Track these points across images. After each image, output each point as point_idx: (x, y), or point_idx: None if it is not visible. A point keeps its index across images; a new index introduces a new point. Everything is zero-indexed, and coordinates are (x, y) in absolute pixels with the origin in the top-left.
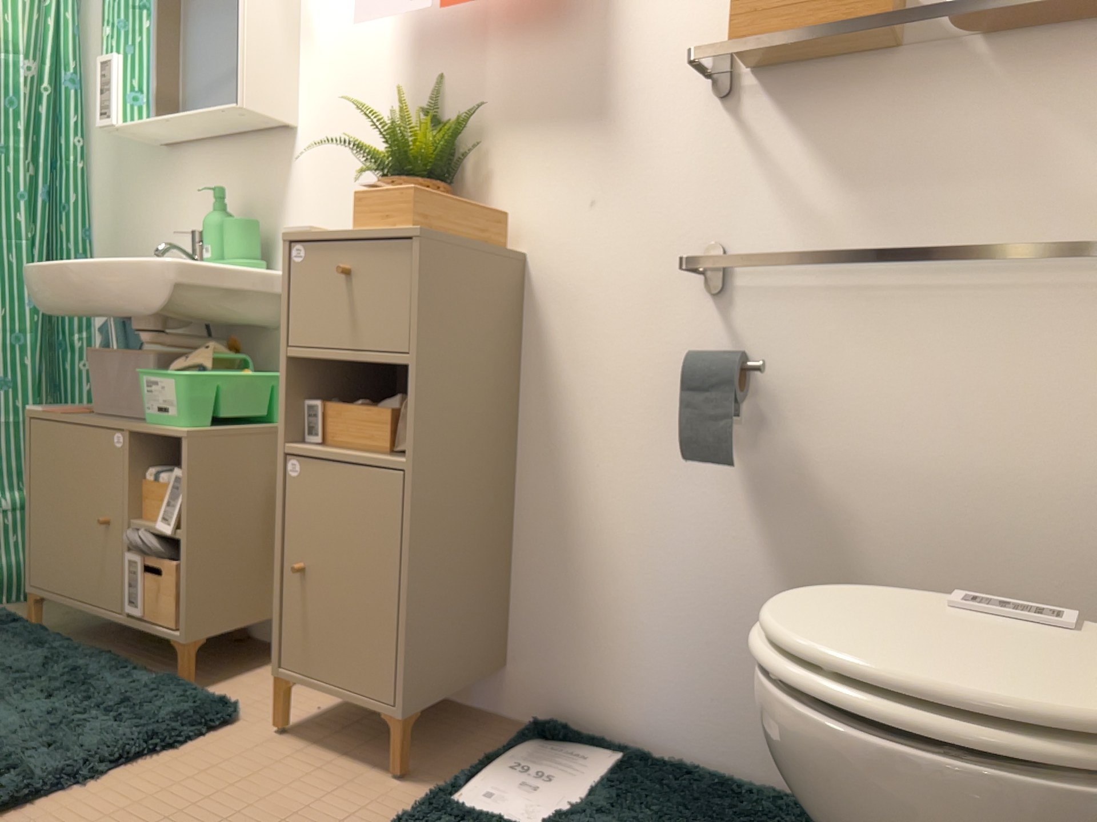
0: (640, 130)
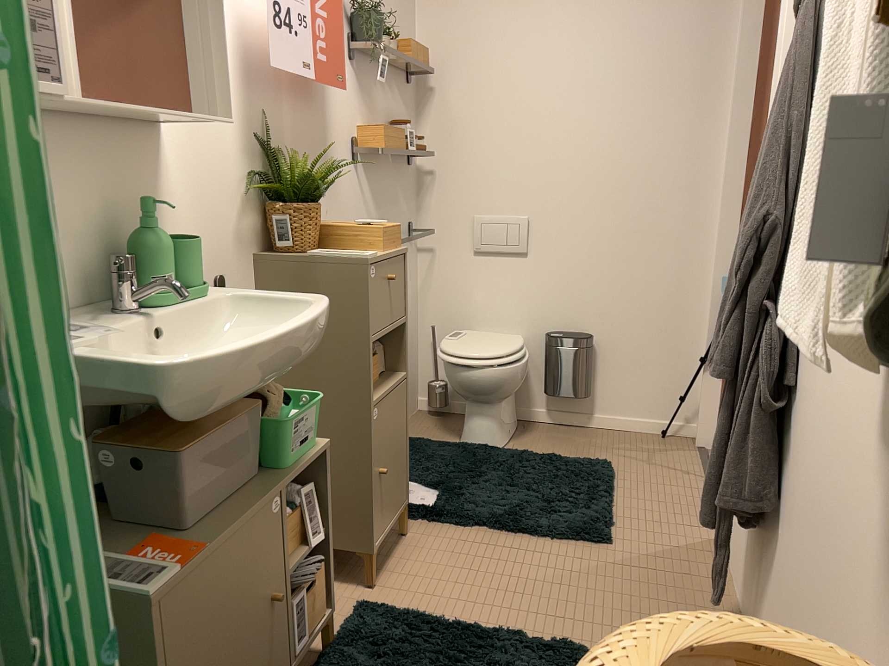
0: (341, 180)
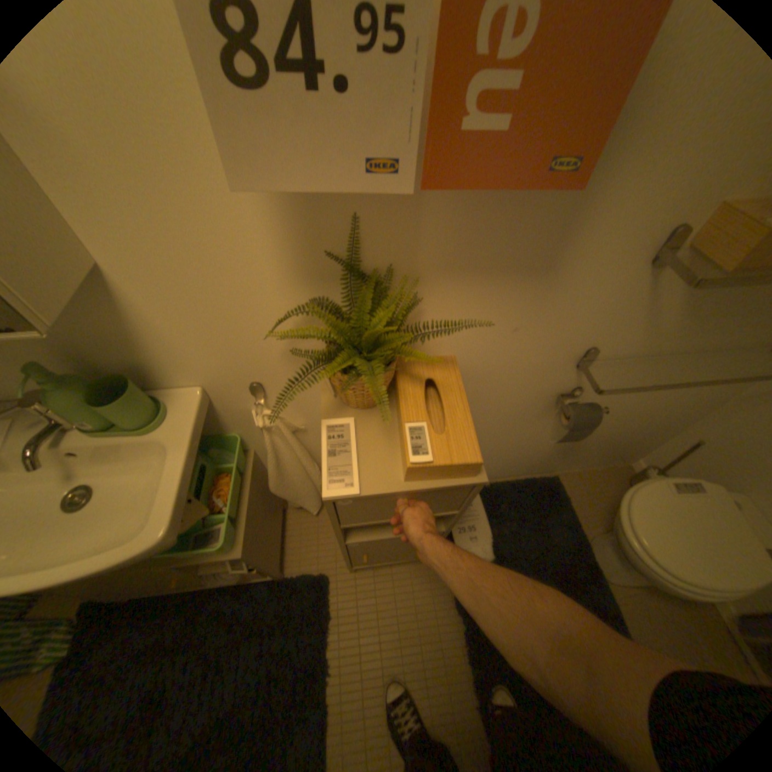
0: (577, 281)
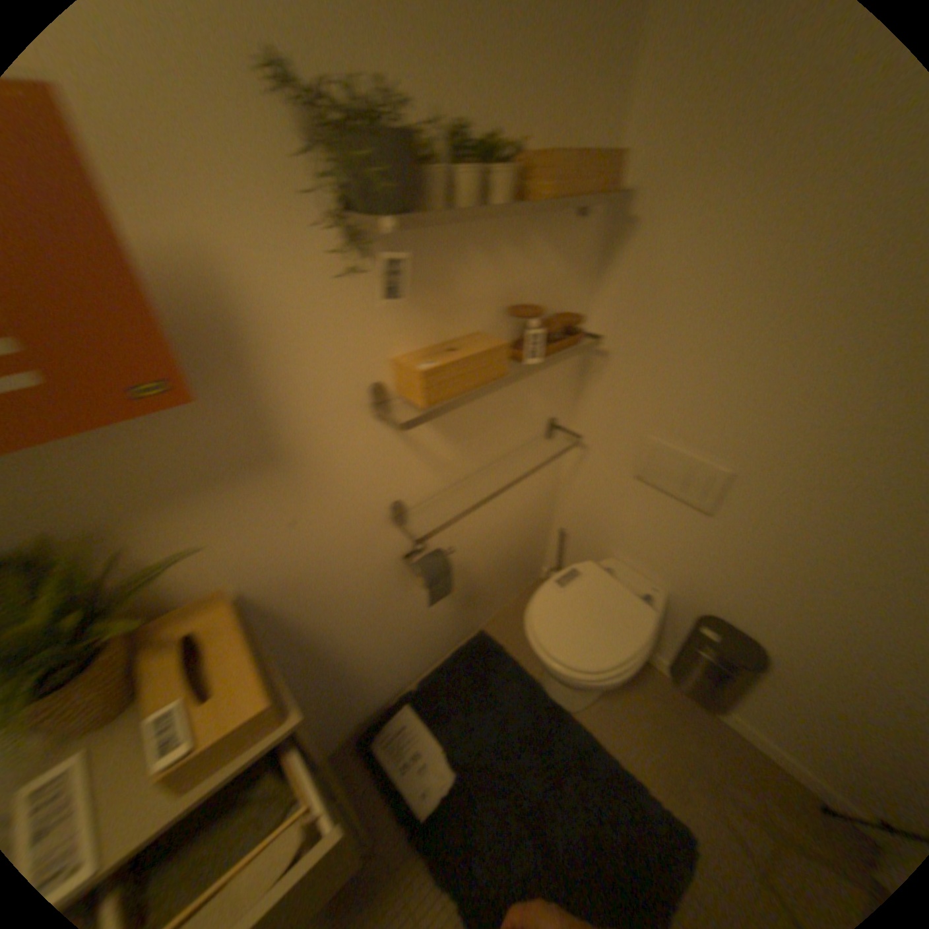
0: (323, 456)
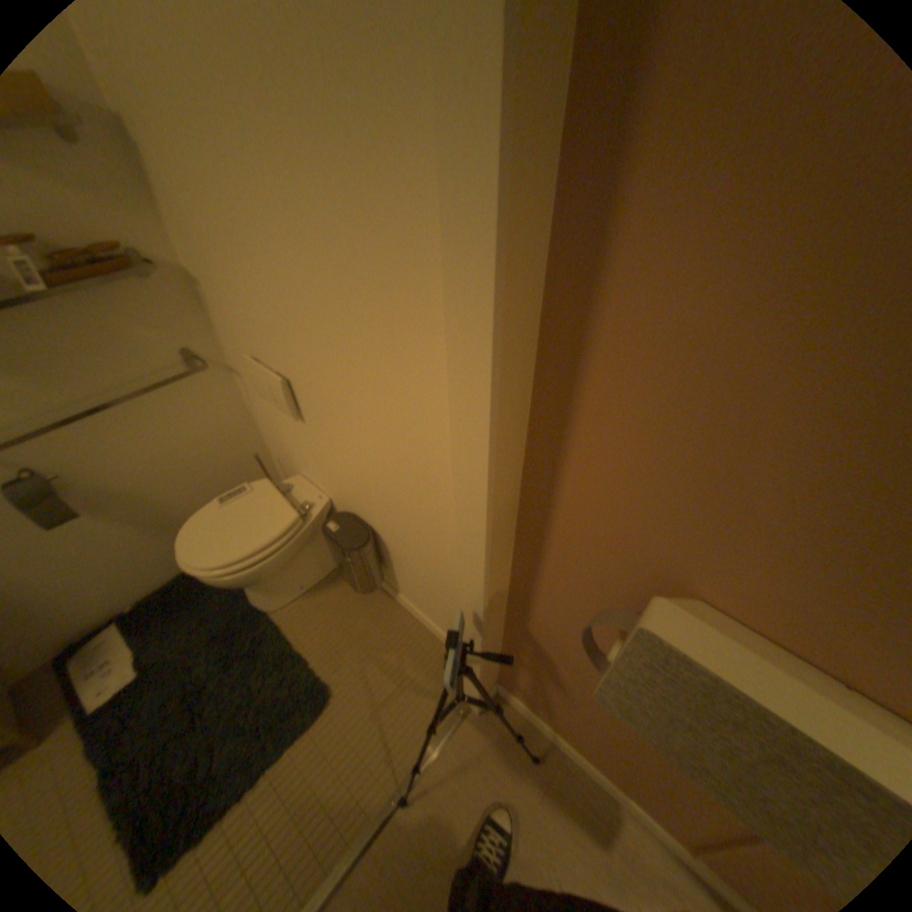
0: None
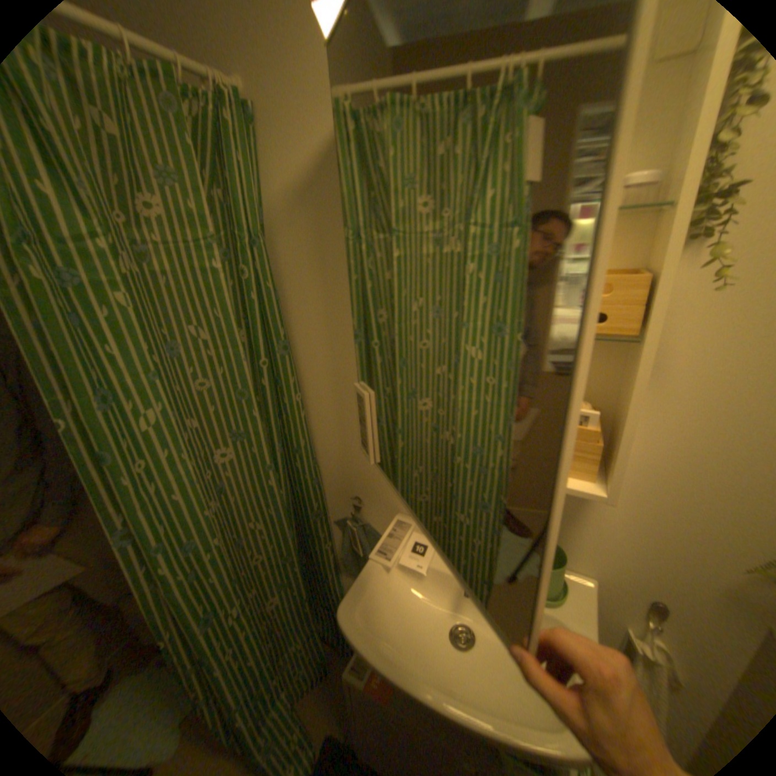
0: None
